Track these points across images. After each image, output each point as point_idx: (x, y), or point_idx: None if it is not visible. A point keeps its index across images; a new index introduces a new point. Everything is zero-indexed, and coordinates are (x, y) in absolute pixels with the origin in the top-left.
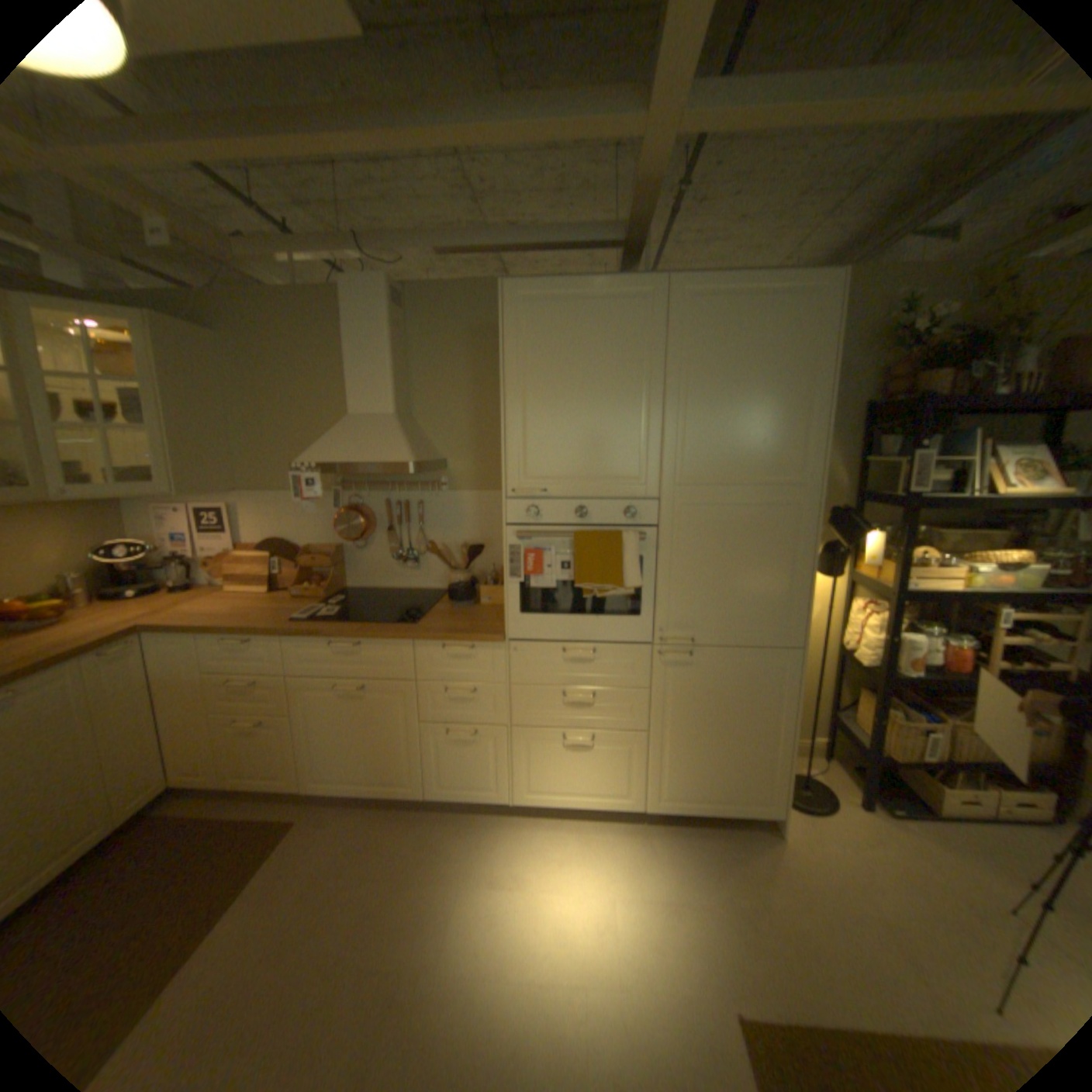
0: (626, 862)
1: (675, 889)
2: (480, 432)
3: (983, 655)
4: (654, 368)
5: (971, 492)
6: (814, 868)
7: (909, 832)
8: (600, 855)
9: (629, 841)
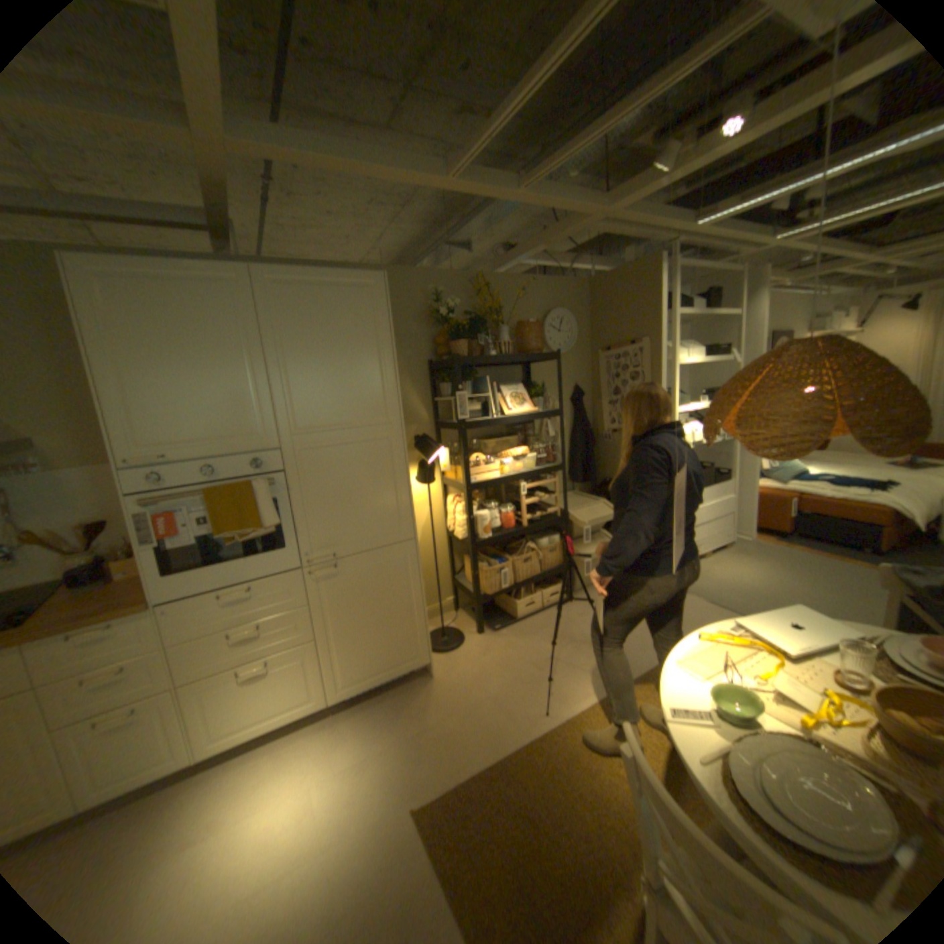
0: (314, 755)
1: (357, 753)
2: (73, 406)
3: (517, 514)
4: (251, 342)
5: (491, 416)
6: (450, 687)
7: (502, 637)
8: (291, 762)
9: (316, 737)
